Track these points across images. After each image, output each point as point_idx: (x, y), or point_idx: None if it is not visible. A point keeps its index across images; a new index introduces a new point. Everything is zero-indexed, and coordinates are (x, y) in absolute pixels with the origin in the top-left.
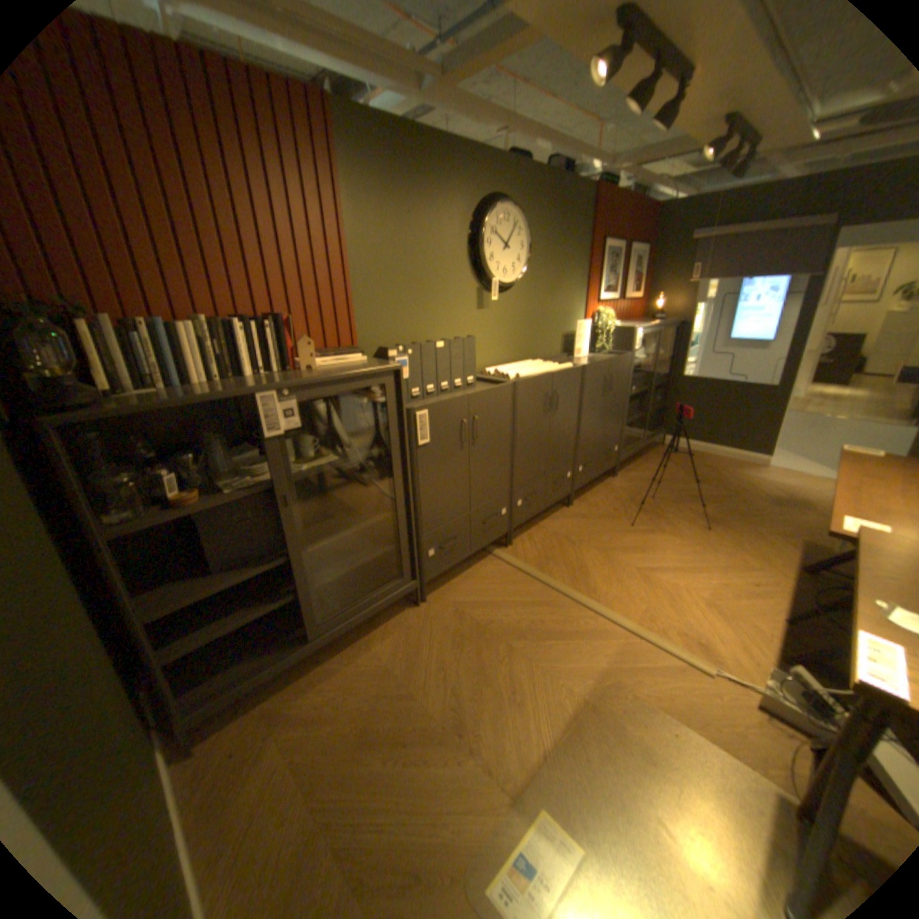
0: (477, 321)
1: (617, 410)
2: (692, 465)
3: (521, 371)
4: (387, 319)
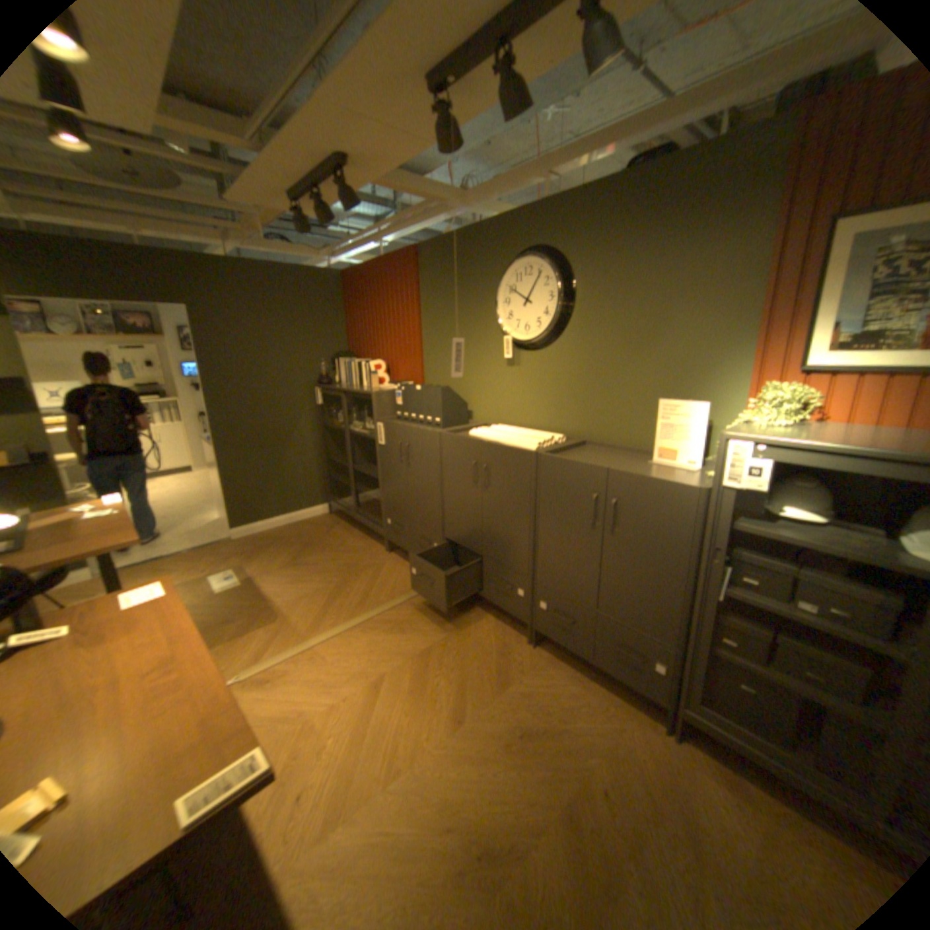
0: (506, 377)
1: (650, 584)
2: None
3: (490, 433)
4: (439, 368)
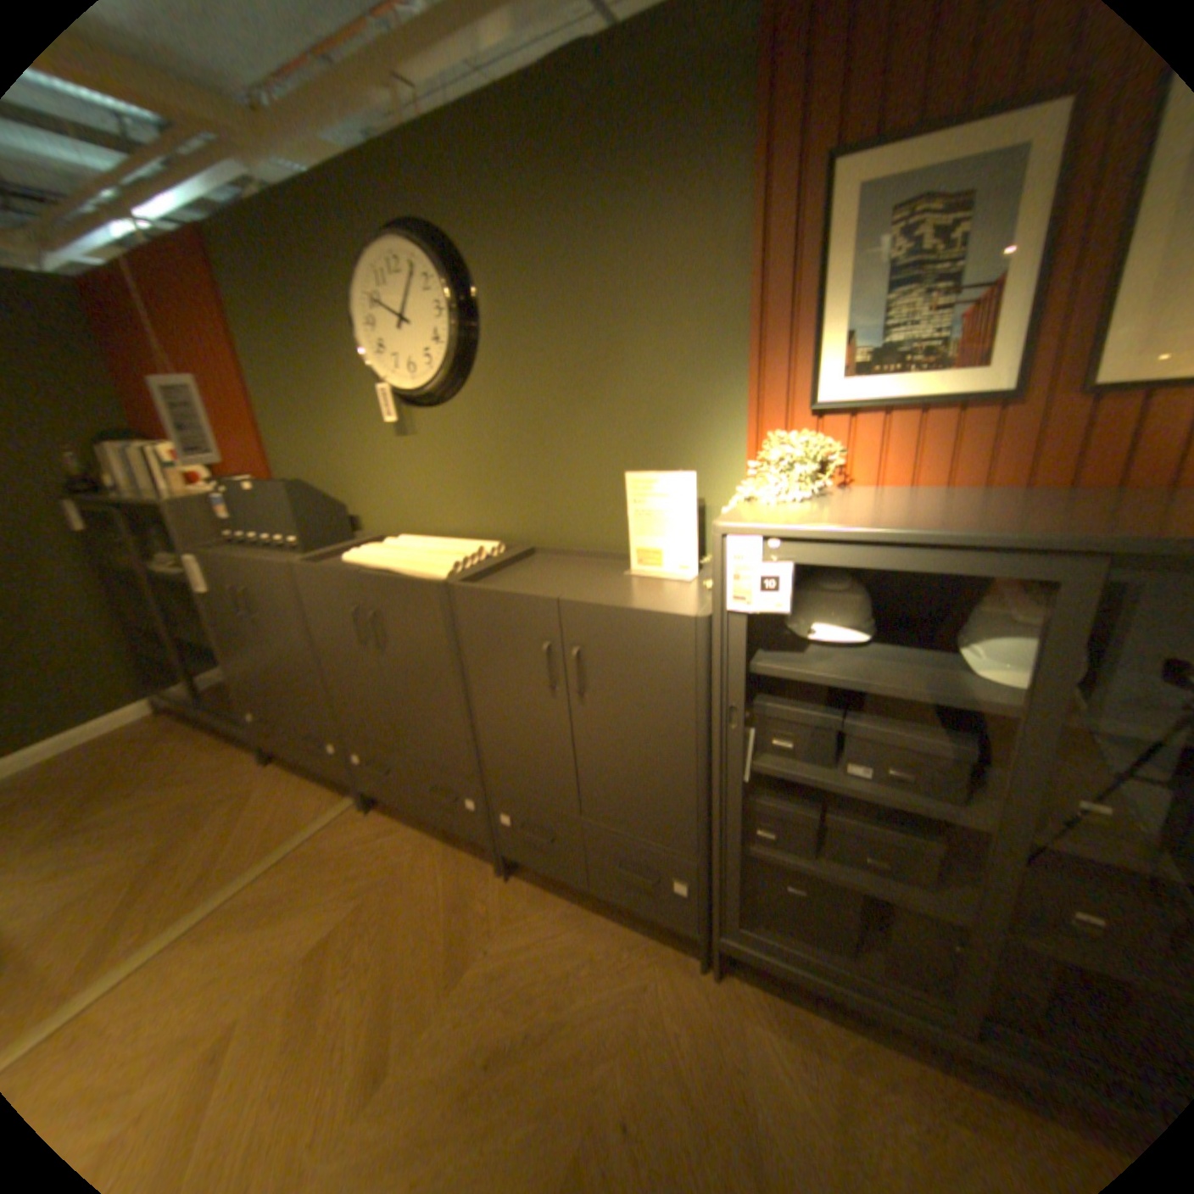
0: (398, 455)
1: (648, 771)
2: None
3: (379, 553)
4: (289, 447)
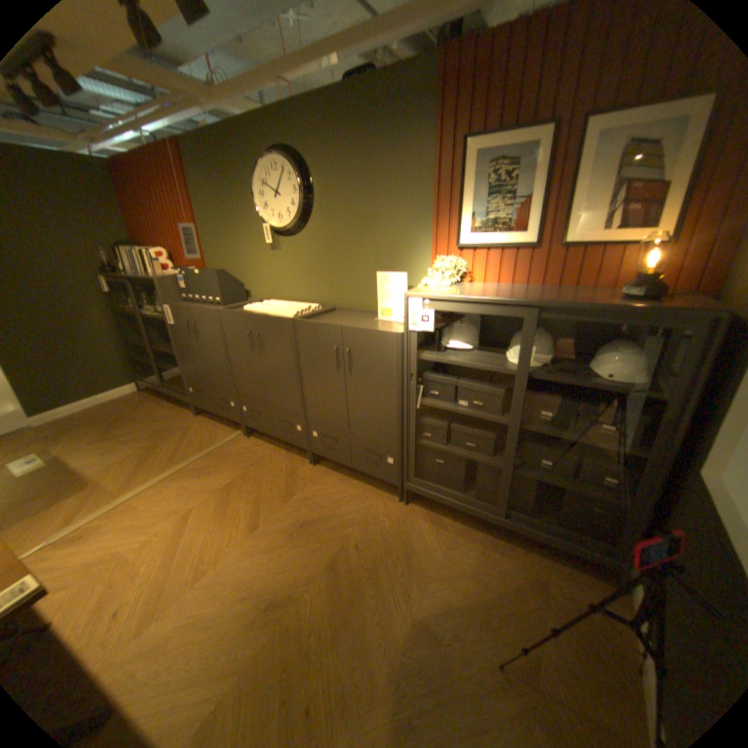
0: (272, 260)
1: (378, 405)
2: (521, 634)
3: (262, 307)
4: (217, 253)
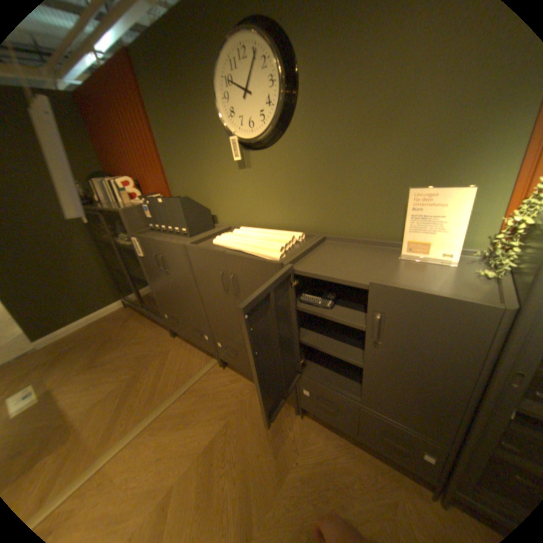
0: (239, 180)
1: (422, 394)
2: None
3: (233, 239)
4: (179, 177)
